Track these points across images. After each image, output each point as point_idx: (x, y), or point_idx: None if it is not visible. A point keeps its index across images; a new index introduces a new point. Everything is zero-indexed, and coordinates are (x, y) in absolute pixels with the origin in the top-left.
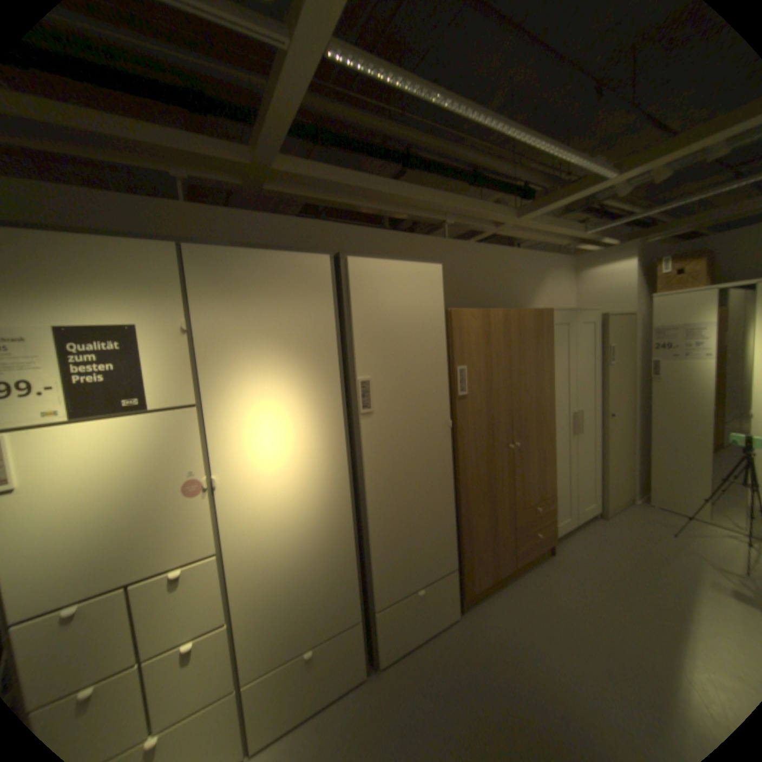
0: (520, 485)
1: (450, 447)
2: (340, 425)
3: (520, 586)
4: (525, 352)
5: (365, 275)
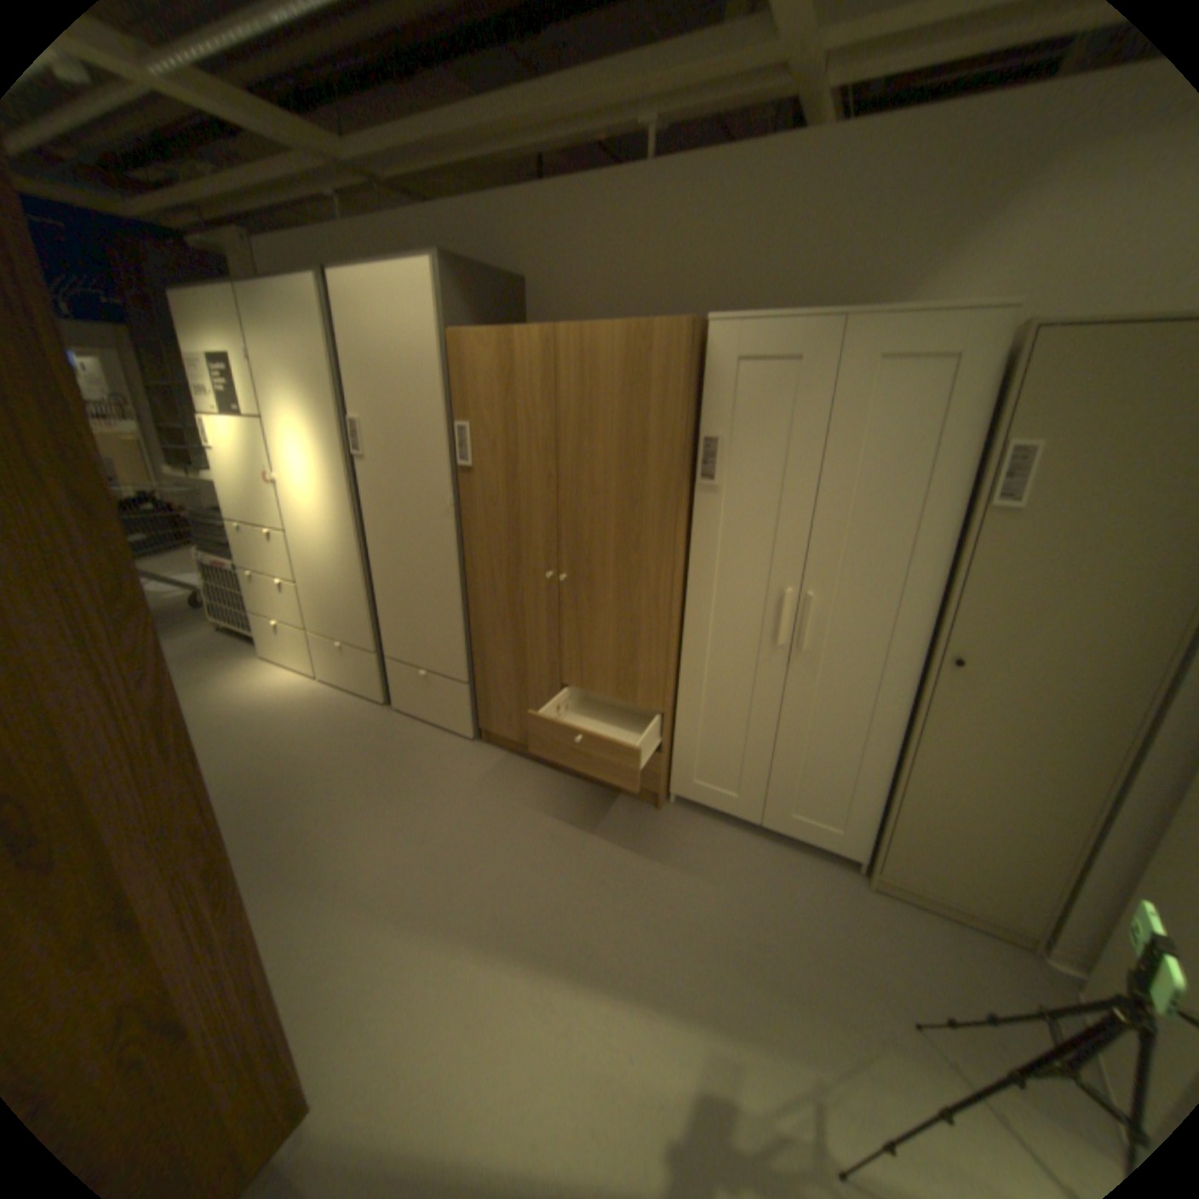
0: (574, 645)
1: (453, 532)
2: (341, 463)
3: (561, 780)
4: (593, 416)
5: (343, 293)
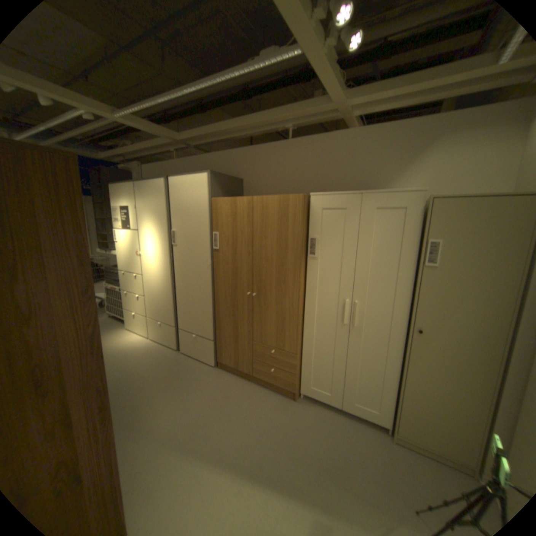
0: (258, 323)
1: (210, 275)
2: (167, 247)
3: (252, 386)
4: (266, 230)
5: (174, 184)
